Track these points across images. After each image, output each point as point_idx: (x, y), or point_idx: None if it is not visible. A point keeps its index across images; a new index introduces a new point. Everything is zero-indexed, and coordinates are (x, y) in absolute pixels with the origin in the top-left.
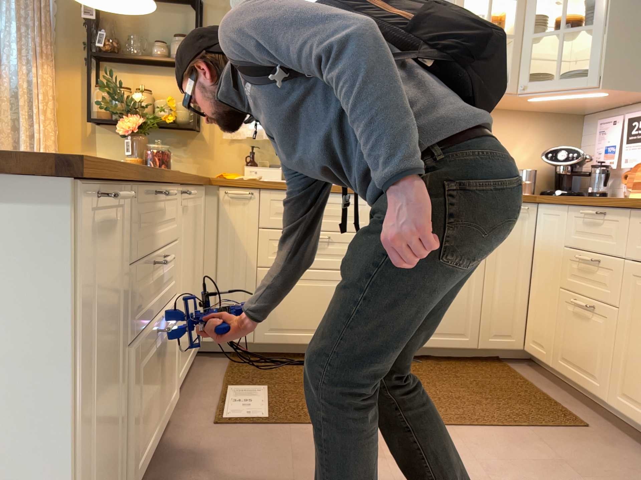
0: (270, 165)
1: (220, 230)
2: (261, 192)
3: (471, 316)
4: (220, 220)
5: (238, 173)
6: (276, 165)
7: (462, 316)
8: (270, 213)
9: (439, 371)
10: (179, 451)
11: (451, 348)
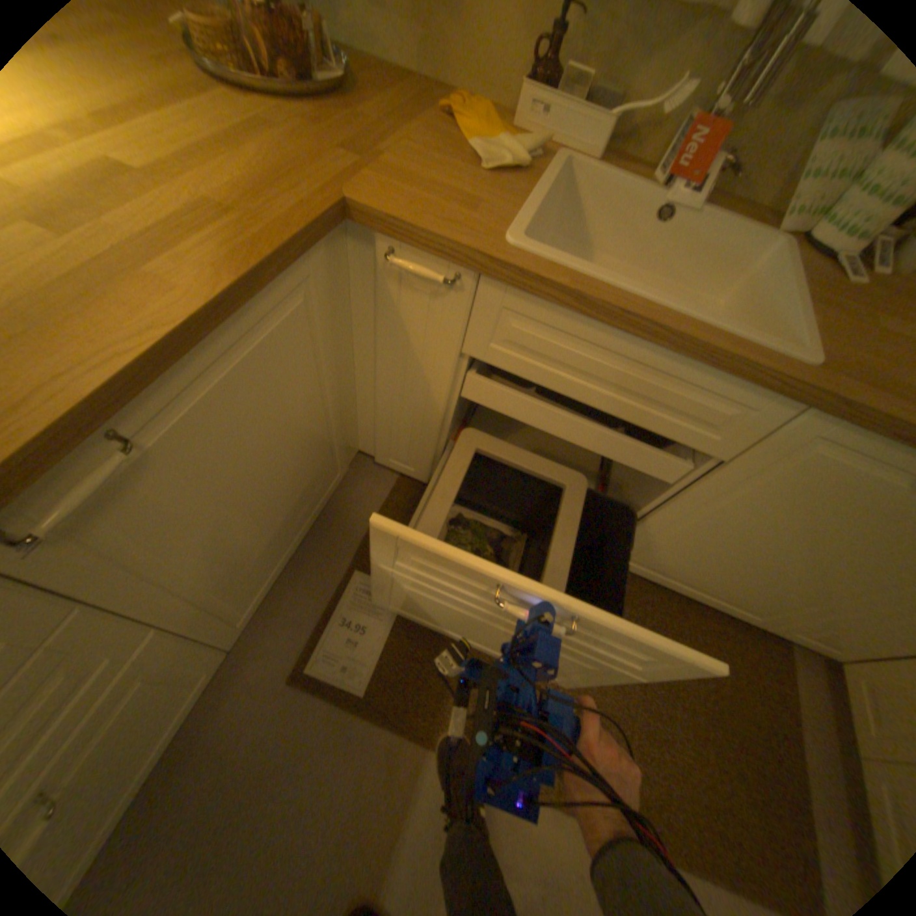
0: (596, 94)
1: (383, 331)
2: (486, 284)
3: (799, 616)
4: (383, 312)
5: (513, 88)
6: (612, 98)
7: (782, 609)
8: (498, 338)
9: (677, 635)
10: (214, 743)
11: (724, 614)
